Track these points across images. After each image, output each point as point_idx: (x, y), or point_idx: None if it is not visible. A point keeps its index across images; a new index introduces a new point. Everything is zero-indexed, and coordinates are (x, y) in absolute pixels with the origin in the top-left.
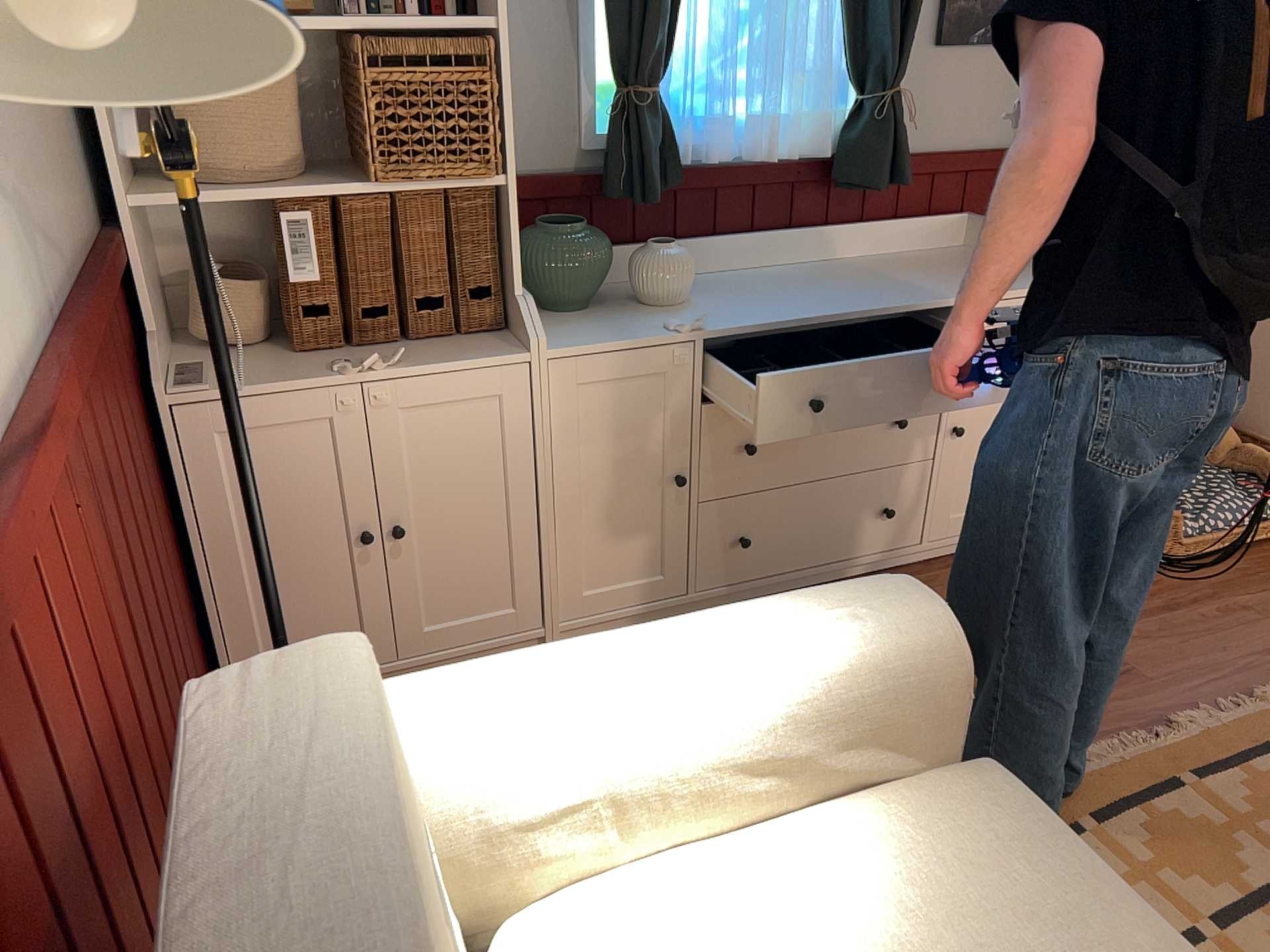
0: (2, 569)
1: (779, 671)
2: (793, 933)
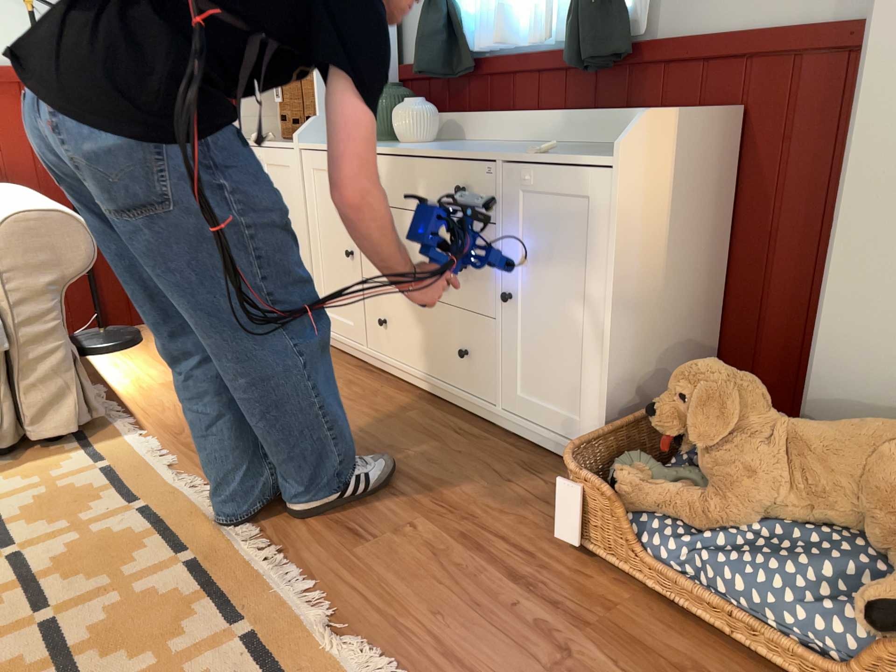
0: None
1: None
2: None
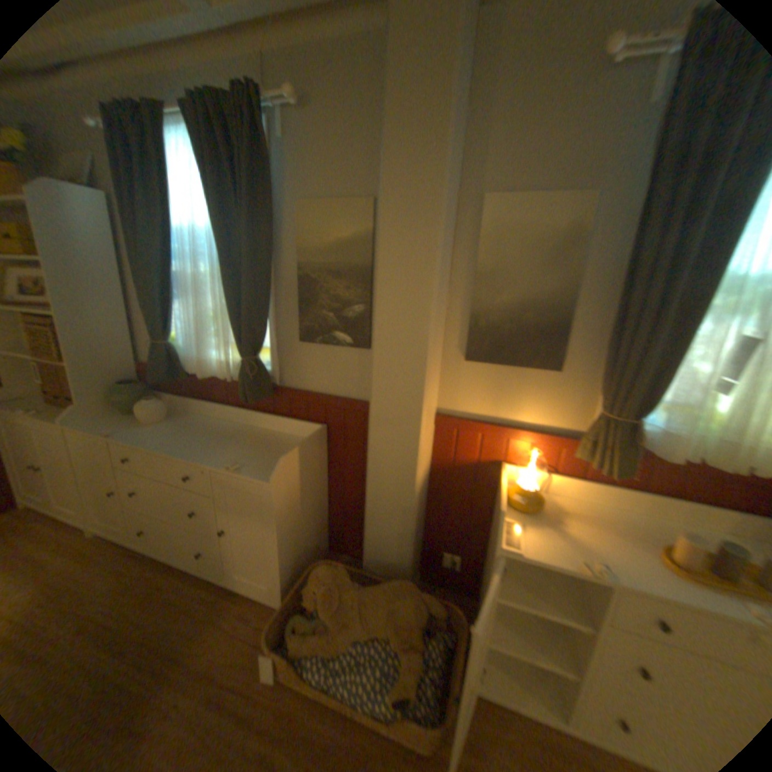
0: None
1: None
2: None
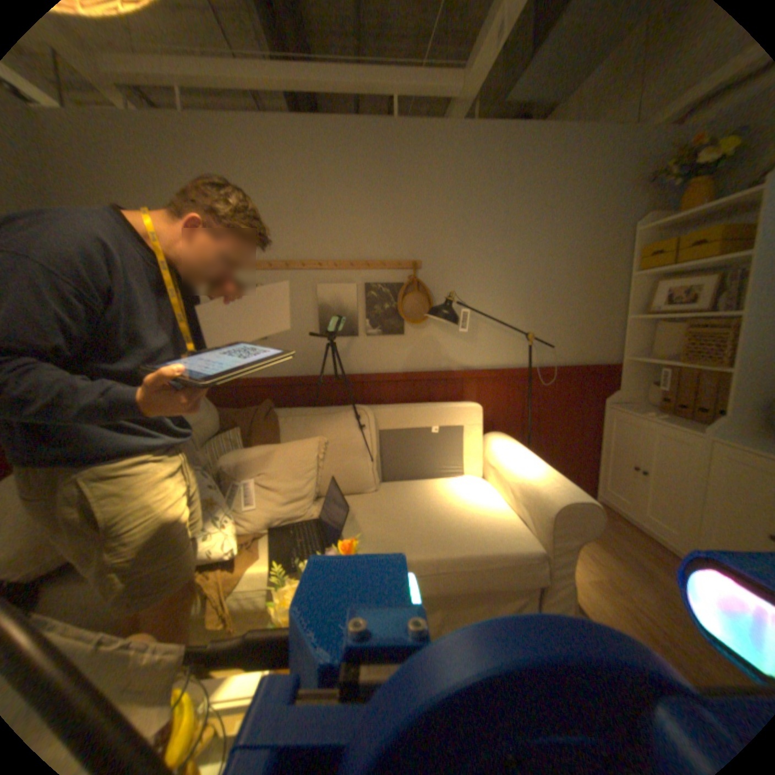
0: (474, 381)
1: (532, 477)
2: (476, 503)
